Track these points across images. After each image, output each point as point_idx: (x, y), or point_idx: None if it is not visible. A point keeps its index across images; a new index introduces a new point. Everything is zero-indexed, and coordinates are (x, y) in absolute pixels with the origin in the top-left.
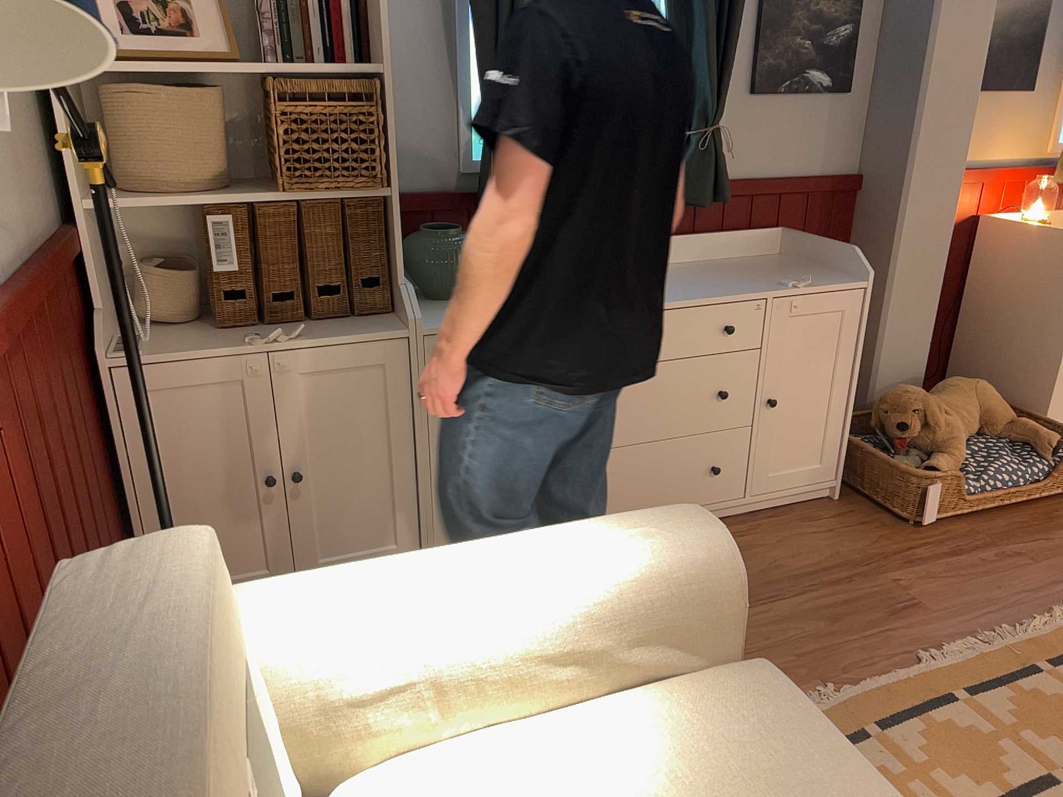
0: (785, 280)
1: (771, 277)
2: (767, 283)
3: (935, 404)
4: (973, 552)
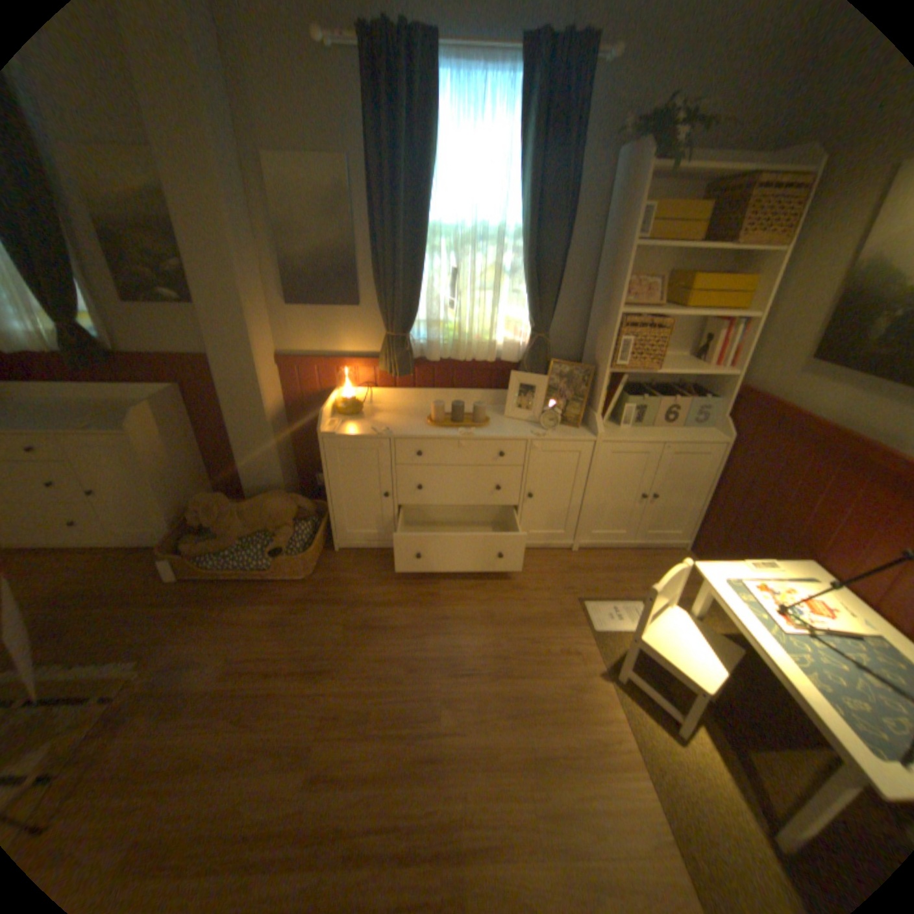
0: (81, 424)
1: (94, 420)
2: (75, 424)
3: (228, 509)
4: (164, 609)
